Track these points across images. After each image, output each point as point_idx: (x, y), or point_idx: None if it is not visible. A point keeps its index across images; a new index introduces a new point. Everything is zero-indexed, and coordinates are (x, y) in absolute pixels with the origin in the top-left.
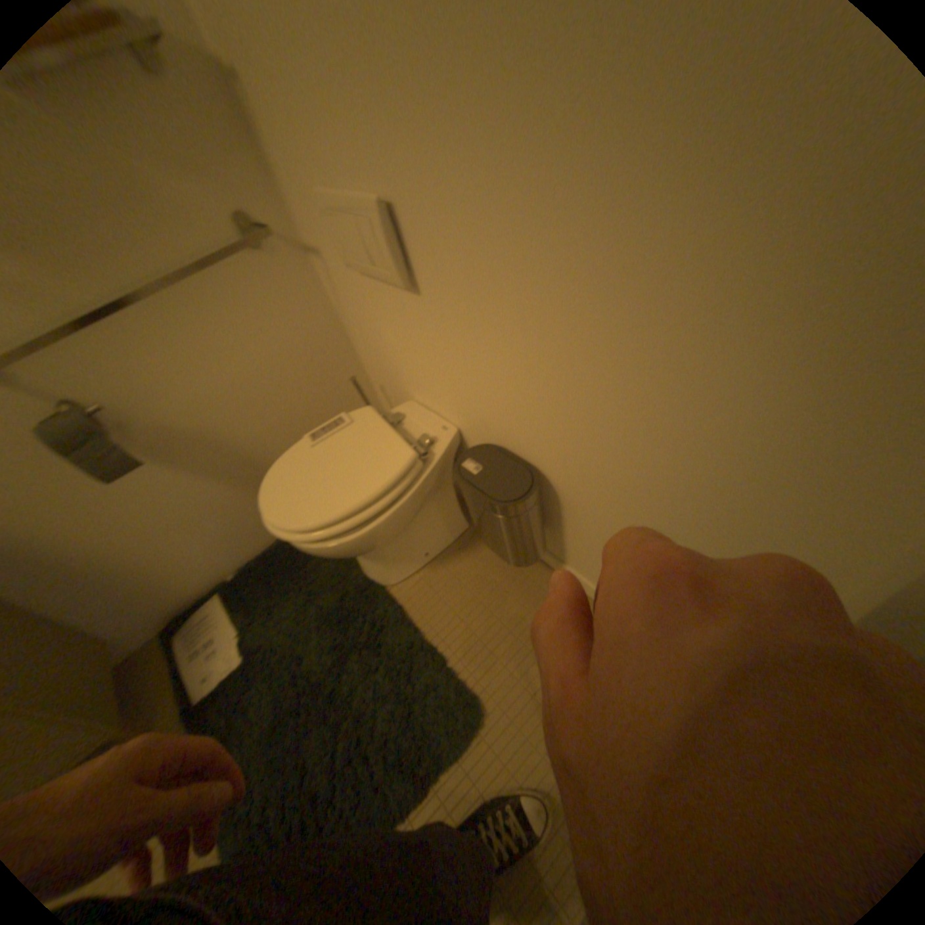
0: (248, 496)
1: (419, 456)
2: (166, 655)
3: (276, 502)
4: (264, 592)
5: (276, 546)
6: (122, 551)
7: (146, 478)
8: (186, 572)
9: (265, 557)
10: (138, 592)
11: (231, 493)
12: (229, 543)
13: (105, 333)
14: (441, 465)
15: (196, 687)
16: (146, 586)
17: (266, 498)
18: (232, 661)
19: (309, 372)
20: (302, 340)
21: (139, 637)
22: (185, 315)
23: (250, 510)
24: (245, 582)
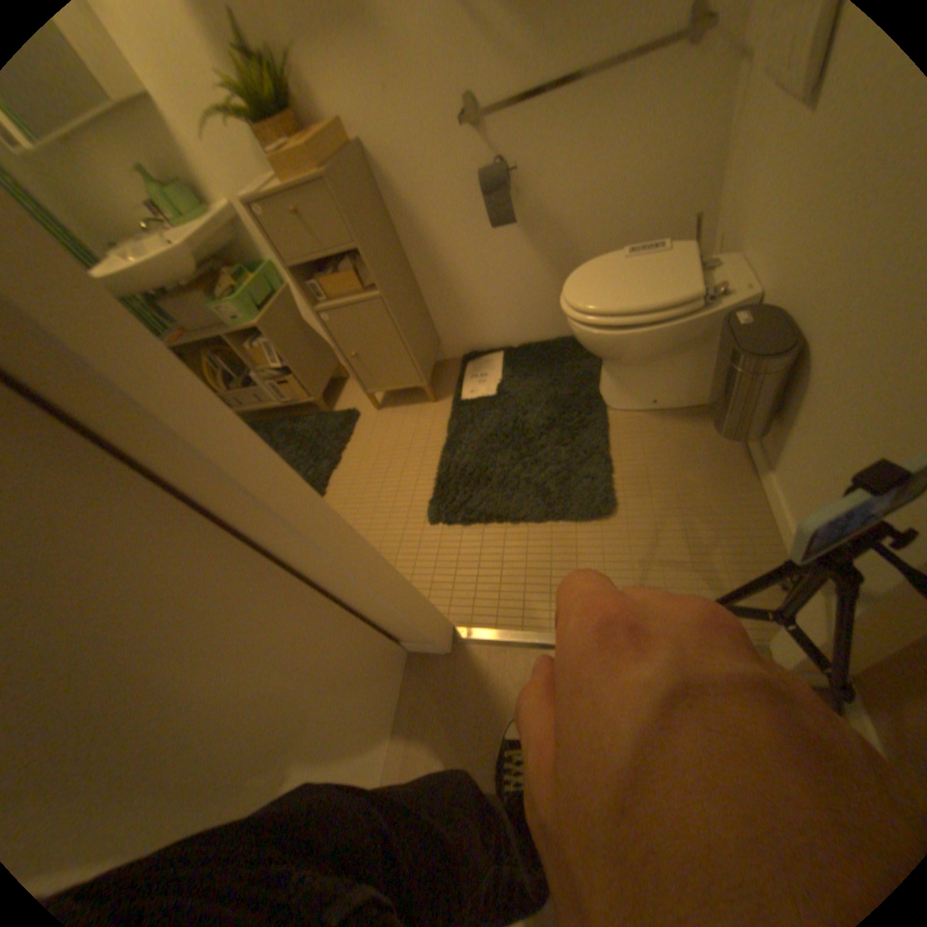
0: (560, 289)
1: (706, 294)
2: (462, 367)
3: (578, 283)
4: (531, 363)
5: (555, 340)
6: (476, 284)
7: (512, 237)
8: (497, 323)
9: (544, 343)
10: (469, 319)
11: (552, 279)
12: (529, 319)
13: (548, 105)
14: (721, 316)
15: (467, 391)
16: (475, 318)
17: (572, 279)
18: (491, 390)
19: (668, 194)
20: (680, 157)
21: (455, 350)
22: (605, 102)
23: (555, 301)
24: (523, 351)
